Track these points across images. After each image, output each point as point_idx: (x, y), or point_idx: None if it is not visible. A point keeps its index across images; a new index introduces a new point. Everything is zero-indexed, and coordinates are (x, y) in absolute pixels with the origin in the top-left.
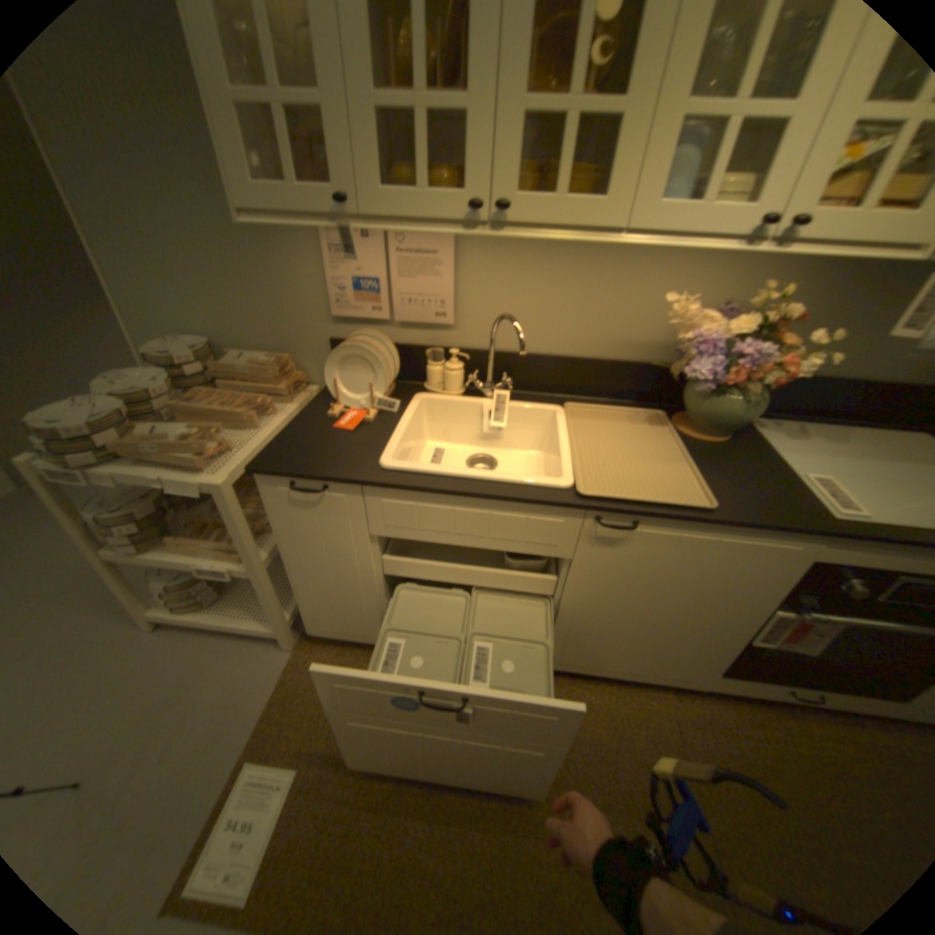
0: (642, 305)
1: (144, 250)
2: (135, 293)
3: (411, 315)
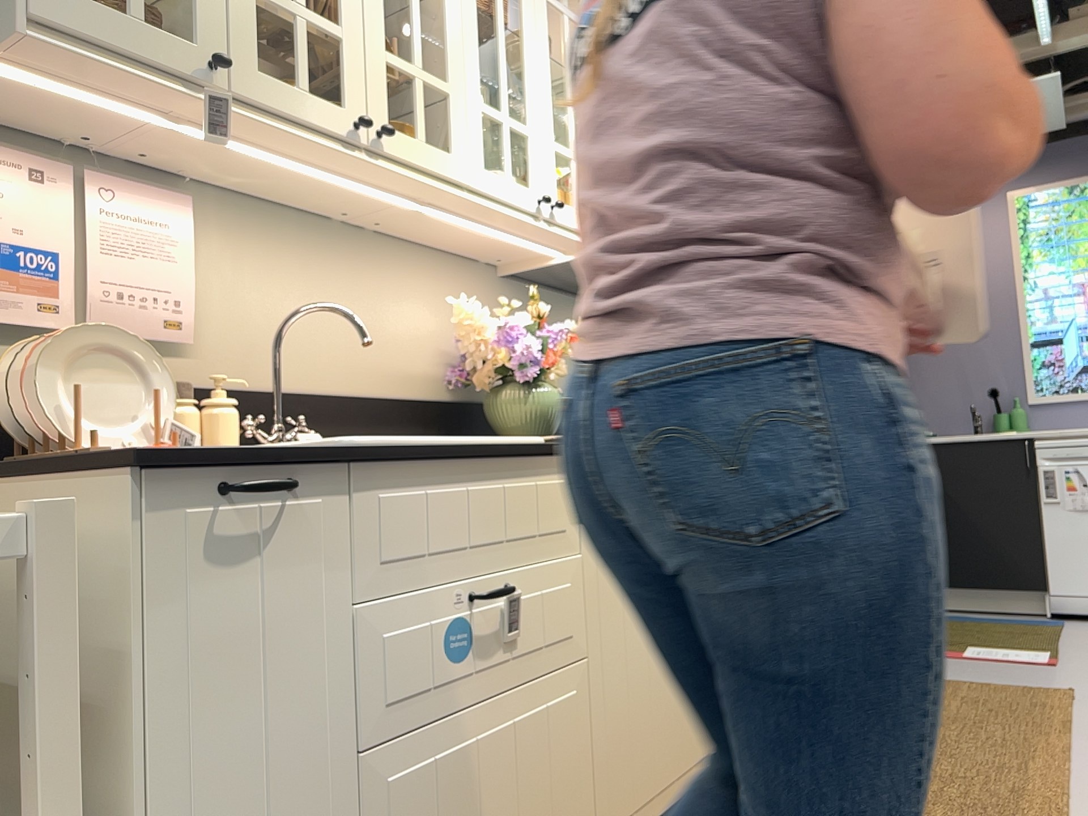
0: (410, 322)
1: None
2: None
3: (117, 324)
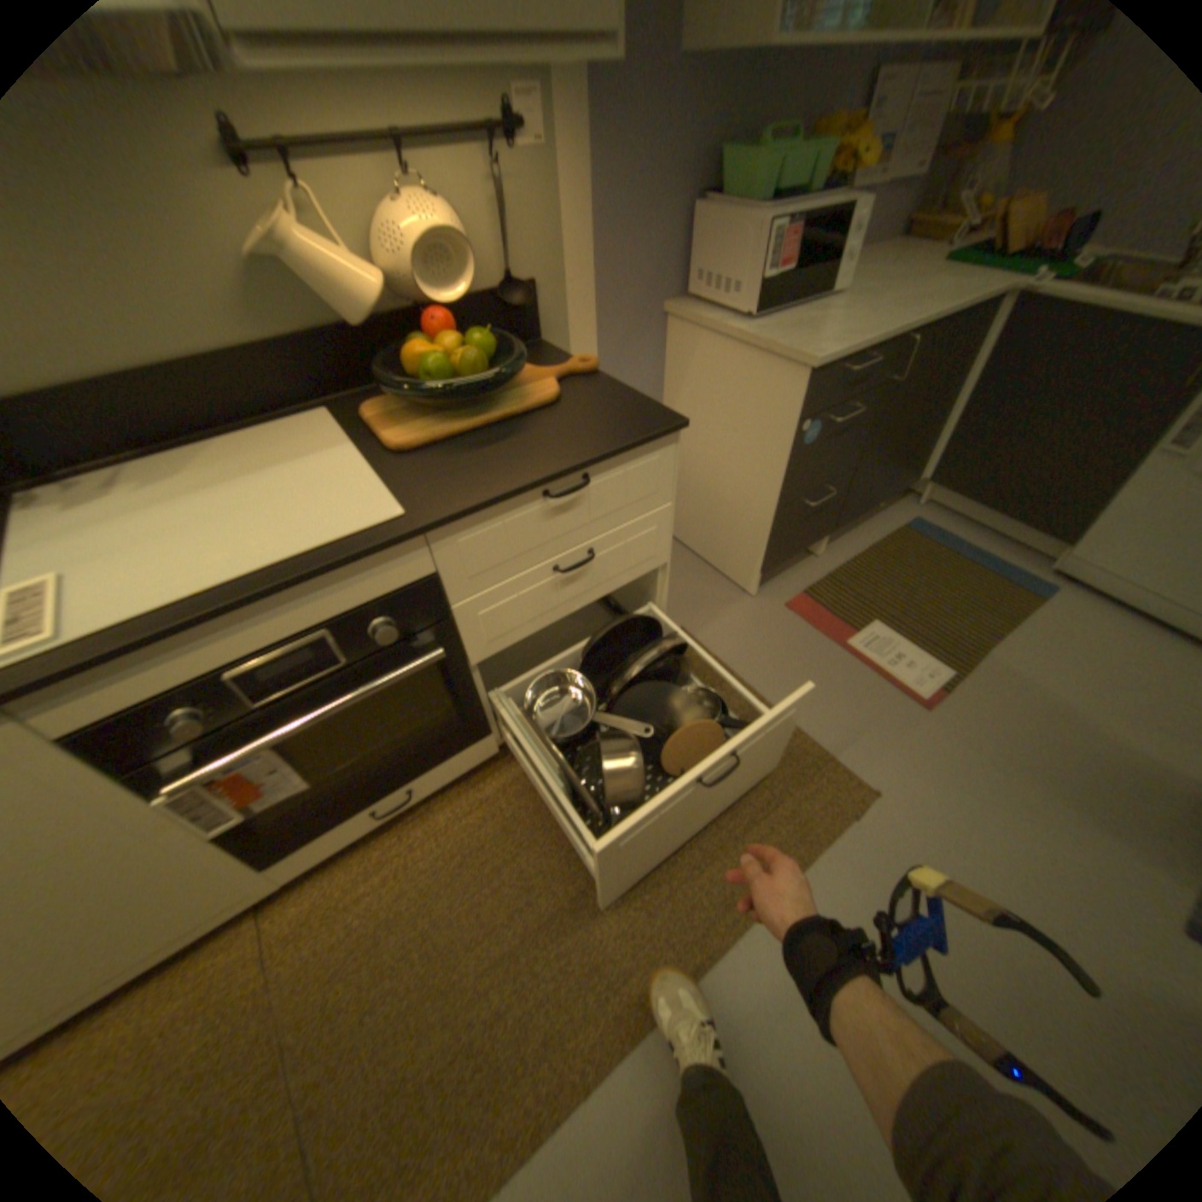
0: None
1: None
2: None
3: None
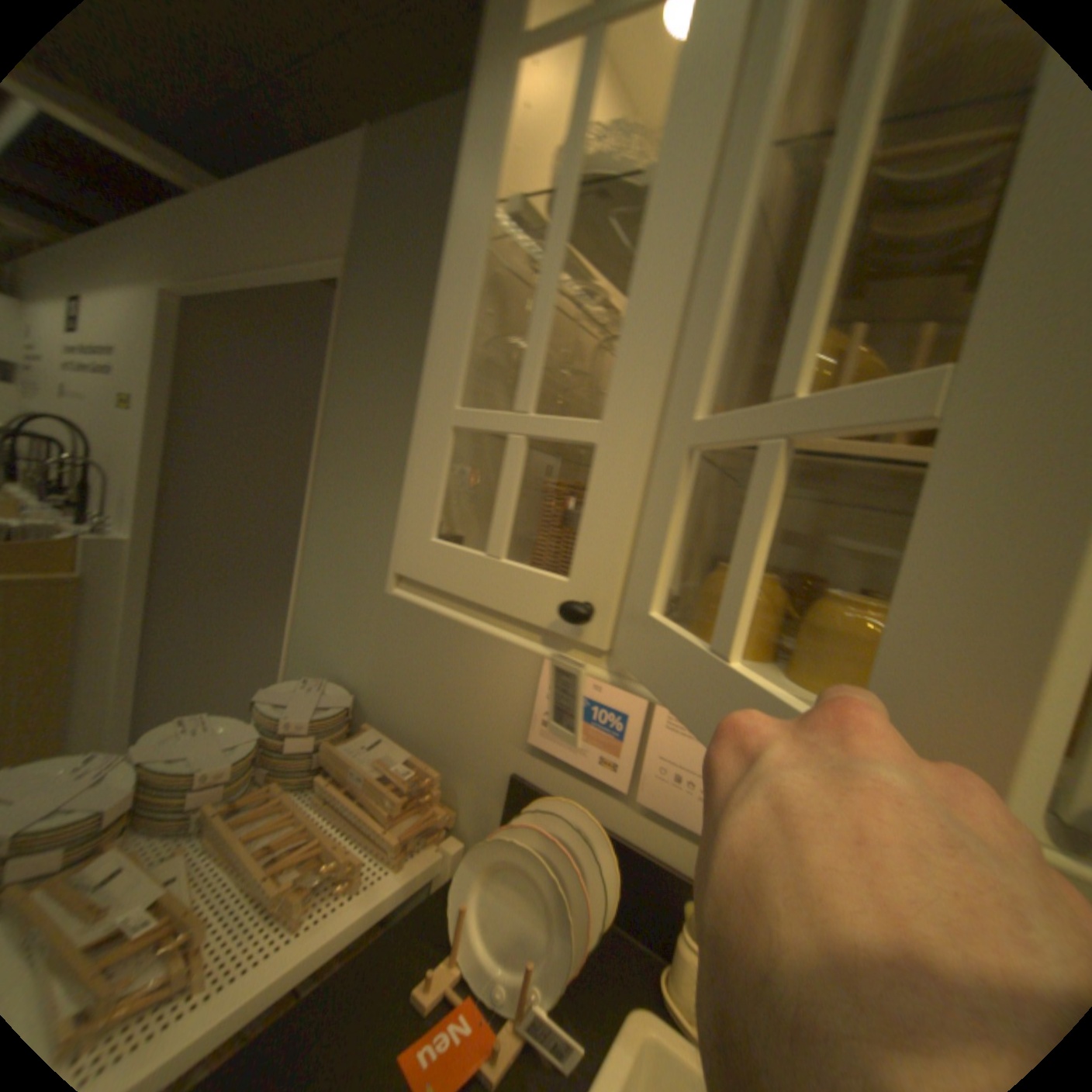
0: None
1: (346, 574)
2: (315, 615)
3: (668, 807)
